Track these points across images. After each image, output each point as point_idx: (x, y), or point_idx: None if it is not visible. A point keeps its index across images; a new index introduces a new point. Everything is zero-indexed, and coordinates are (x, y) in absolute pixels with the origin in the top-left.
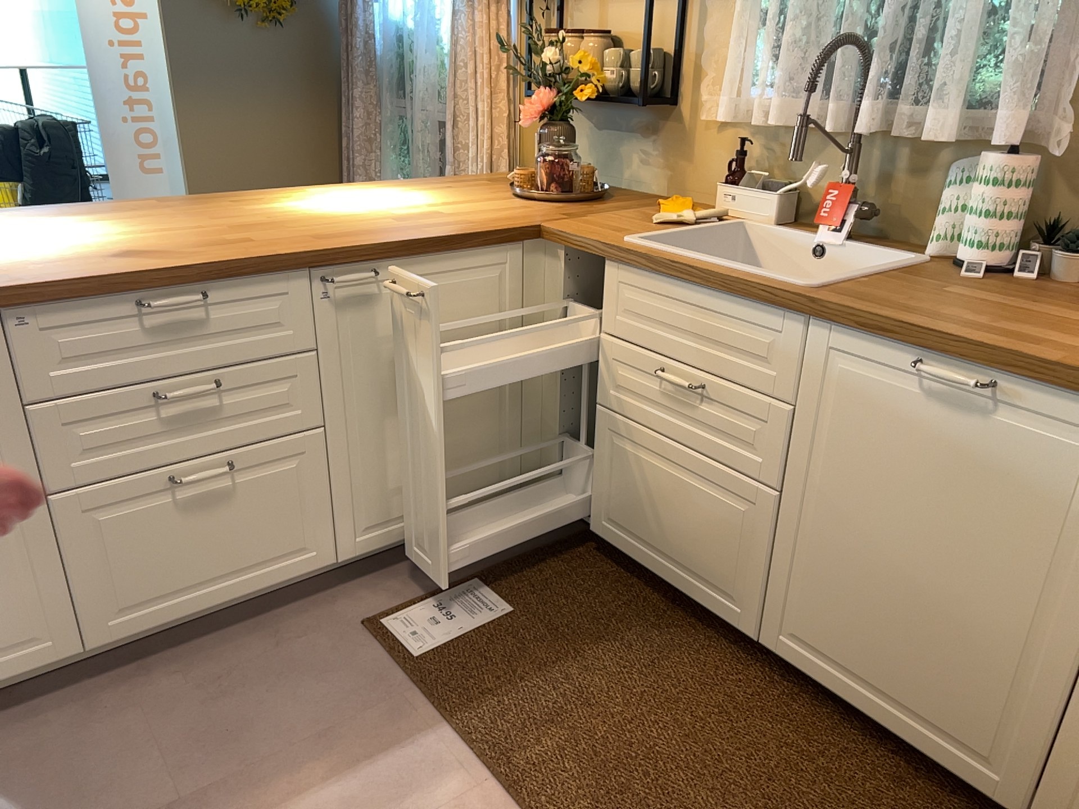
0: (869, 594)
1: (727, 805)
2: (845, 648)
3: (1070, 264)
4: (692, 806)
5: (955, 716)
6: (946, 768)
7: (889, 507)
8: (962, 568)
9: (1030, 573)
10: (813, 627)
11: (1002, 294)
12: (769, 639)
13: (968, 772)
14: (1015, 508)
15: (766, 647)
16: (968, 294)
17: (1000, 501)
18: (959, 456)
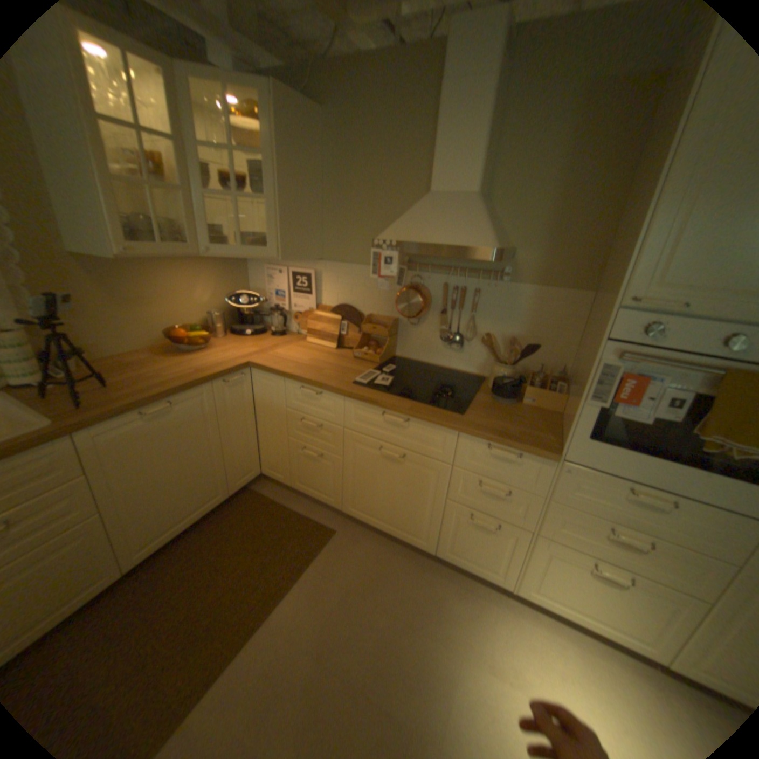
0: (163, 500)
1: (214, 585)
2: (163, 525)
3: (75, 364)
4: (216, 598)
5: (205, 497)
6: (209, 512)
7: (154, 467)
8: (187, 459)
9: (203, 441)
10: (147, 536)
11: (88, 384)
12: (130, 566)
13: (214, 505)
14: (192, 430)
15: (129, 571)
16: (85, 390)
17: (187, 432)
18: (169, 431)
